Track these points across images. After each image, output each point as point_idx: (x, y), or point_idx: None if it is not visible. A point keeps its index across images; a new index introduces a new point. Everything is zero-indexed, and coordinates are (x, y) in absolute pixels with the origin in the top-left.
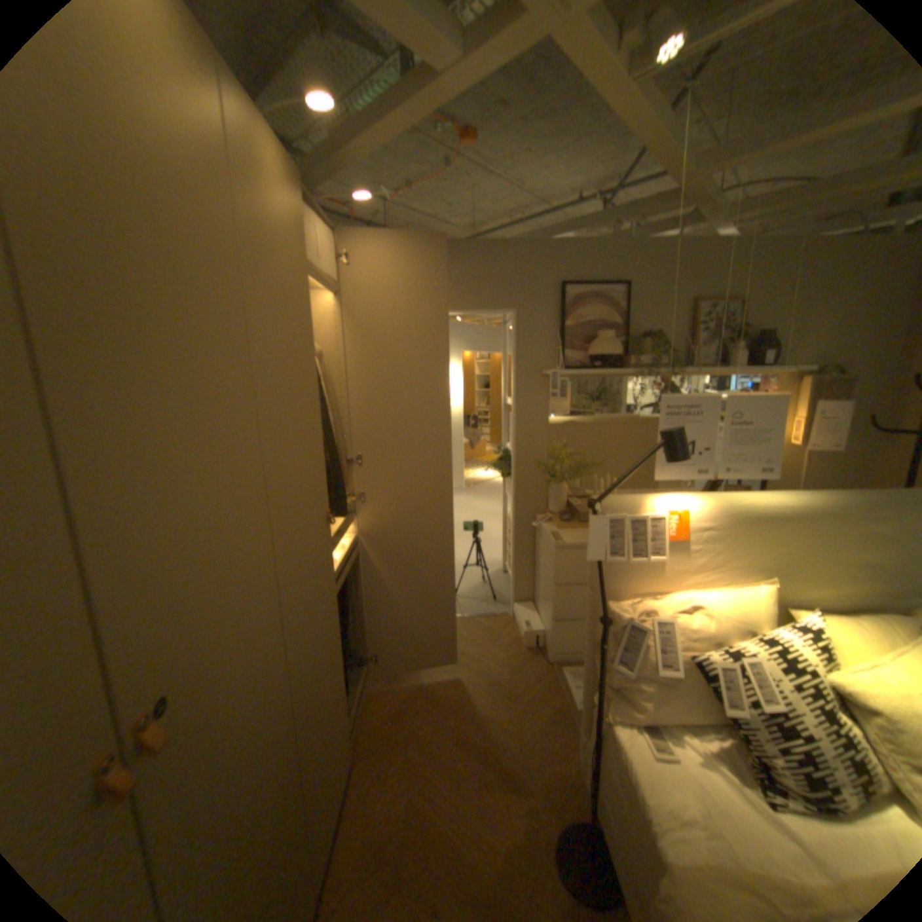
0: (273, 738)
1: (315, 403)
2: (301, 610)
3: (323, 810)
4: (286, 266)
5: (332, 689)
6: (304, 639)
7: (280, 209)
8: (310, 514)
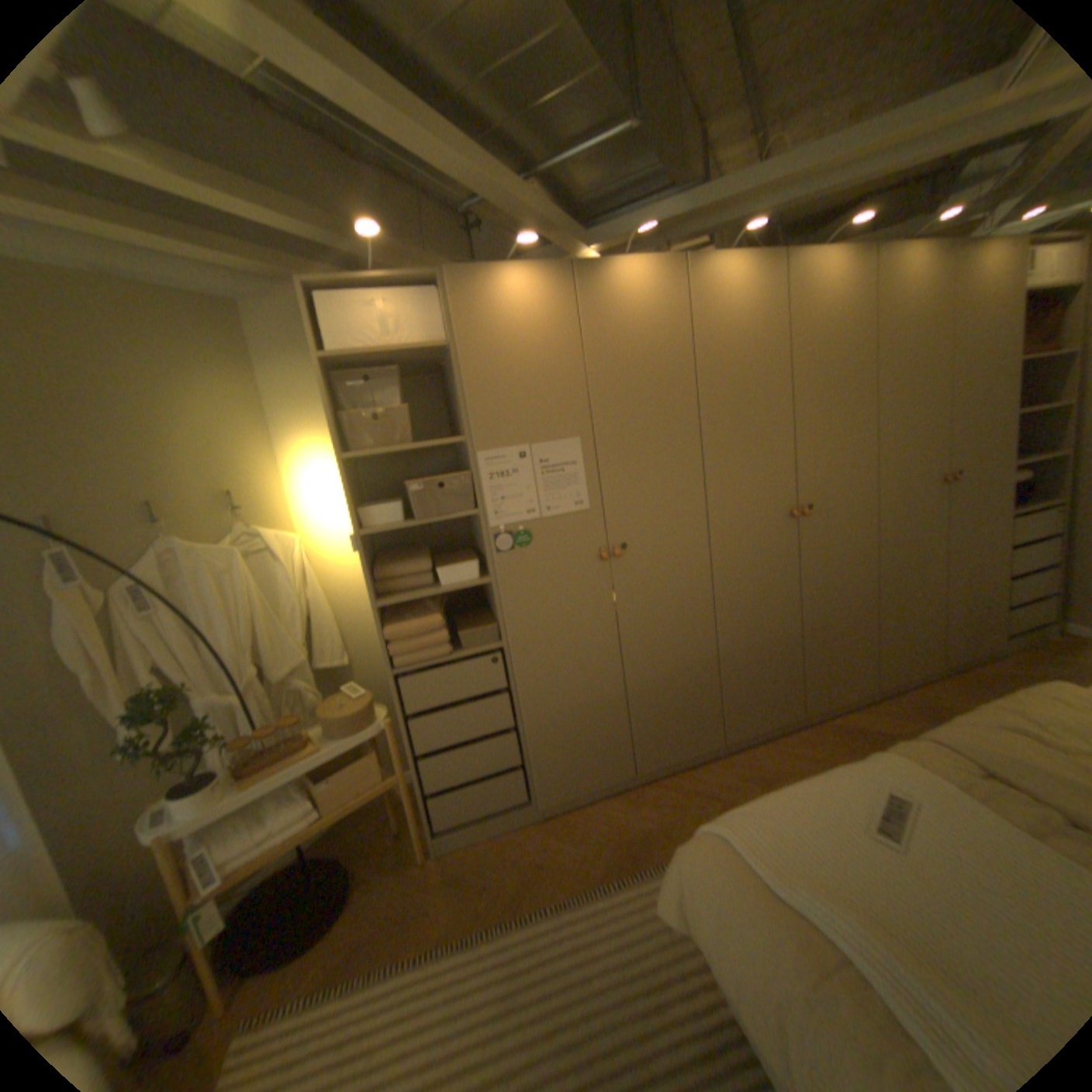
0: (859, 568)
1: (940, 397)
2: (896, 522)
3: (896, 654)
4: (919, 316)
5: (923, 594)
6: (896, 540)
7: (919, 283)
8: (918, 469)
